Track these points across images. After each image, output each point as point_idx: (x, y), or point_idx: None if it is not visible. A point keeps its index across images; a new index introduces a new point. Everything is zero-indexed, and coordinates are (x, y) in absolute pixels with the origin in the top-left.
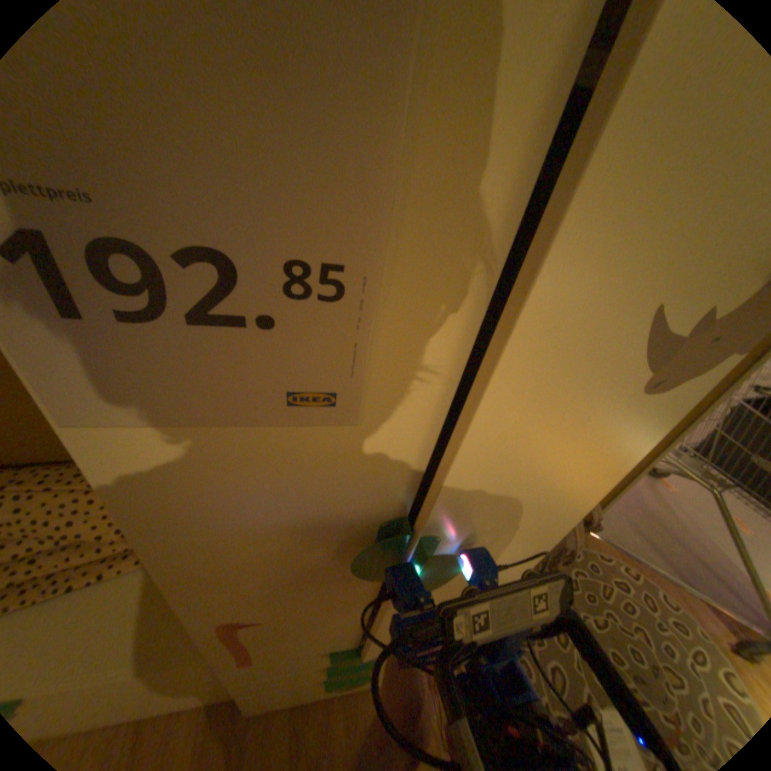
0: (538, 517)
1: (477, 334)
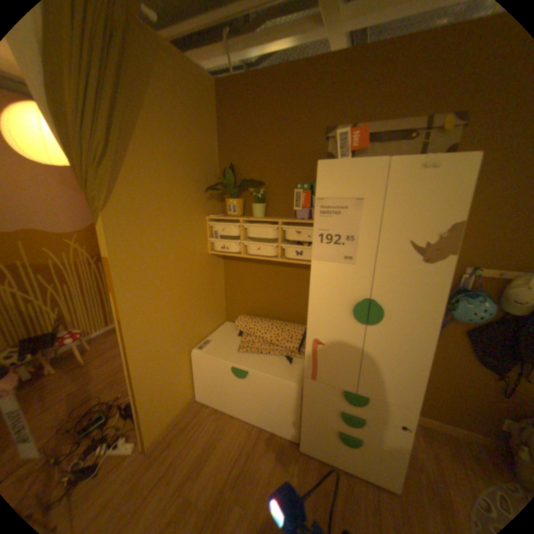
0: (418, 316)
1: (376, 247)
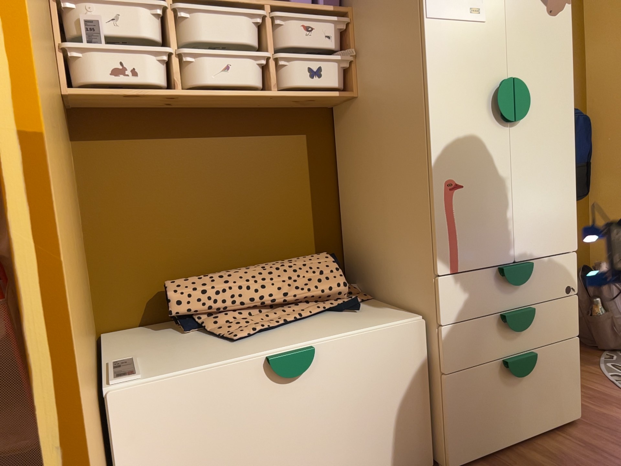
0: (555, 96)
1: None
